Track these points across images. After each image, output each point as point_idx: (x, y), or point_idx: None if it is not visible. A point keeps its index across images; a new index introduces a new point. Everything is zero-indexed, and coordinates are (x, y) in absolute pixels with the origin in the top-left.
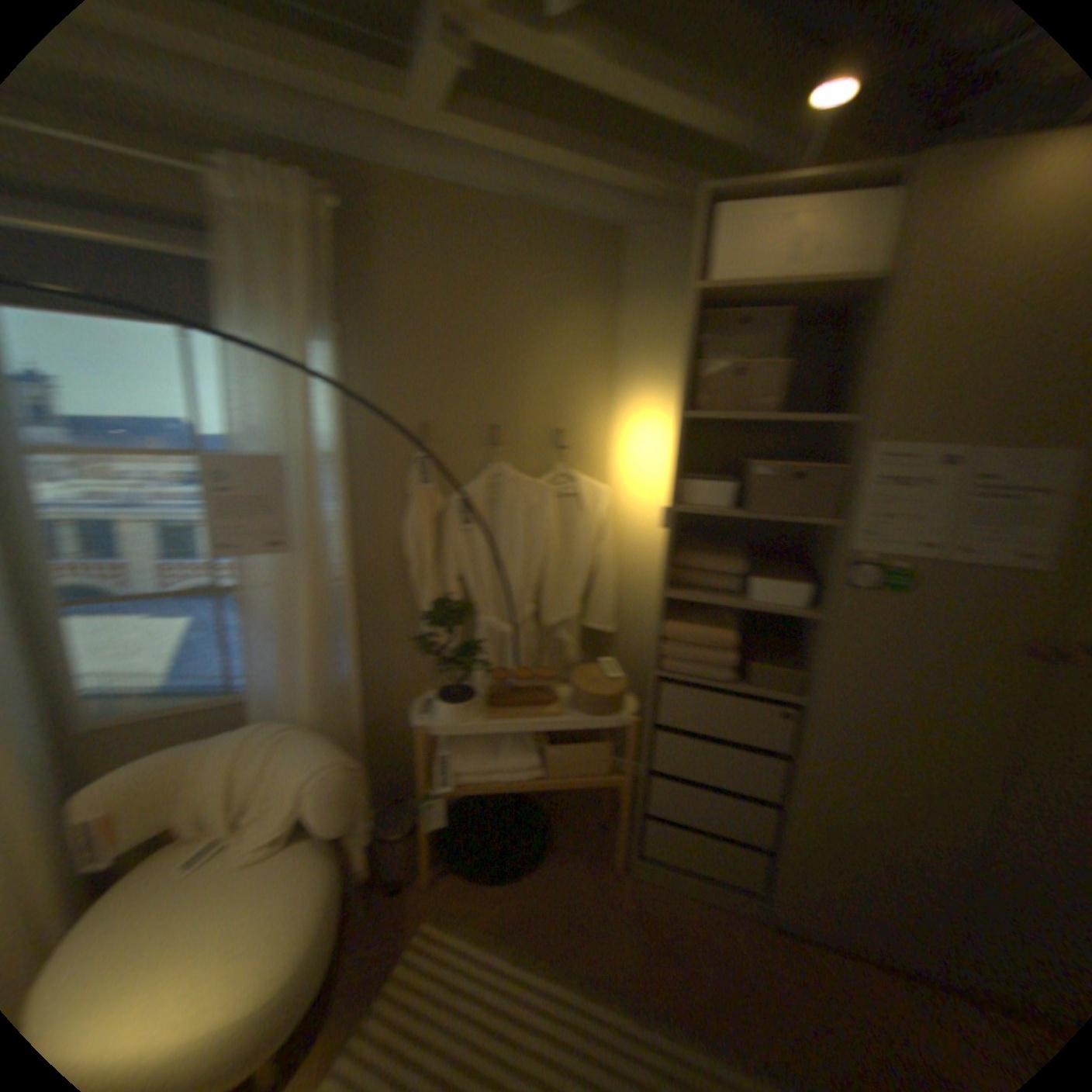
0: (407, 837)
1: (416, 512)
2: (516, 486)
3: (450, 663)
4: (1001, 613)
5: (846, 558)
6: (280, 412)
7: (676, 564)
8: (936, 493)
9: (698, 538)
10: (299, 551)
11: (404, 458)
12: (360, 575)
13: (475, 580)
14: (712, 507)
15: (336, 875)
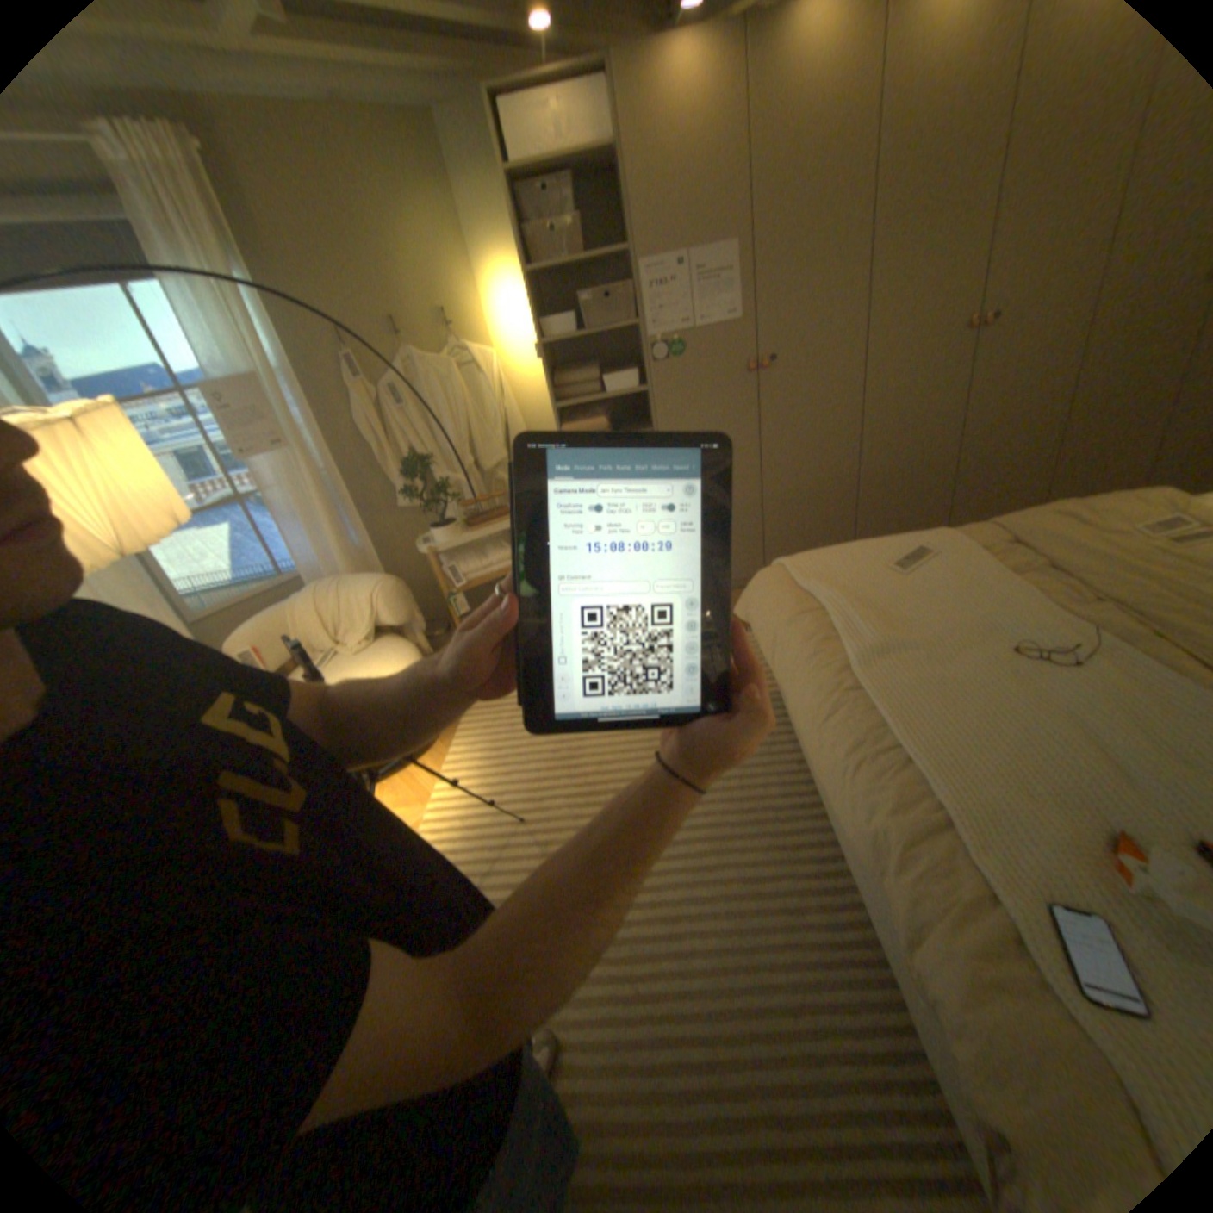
0: (443, 633)
1: (352, 406)
2: (419, 366)
3: (426, 505)
4: (726, 352)
5: (645, 345)
6: (223, 342)
7: (553, 387)
8: (676, 288)
9: (564, 367)
10: (287, 448)
11: (325, 363)
12: (334, 462)
13: (417, 450)
14: (561, 336)
15: (412, 645)
